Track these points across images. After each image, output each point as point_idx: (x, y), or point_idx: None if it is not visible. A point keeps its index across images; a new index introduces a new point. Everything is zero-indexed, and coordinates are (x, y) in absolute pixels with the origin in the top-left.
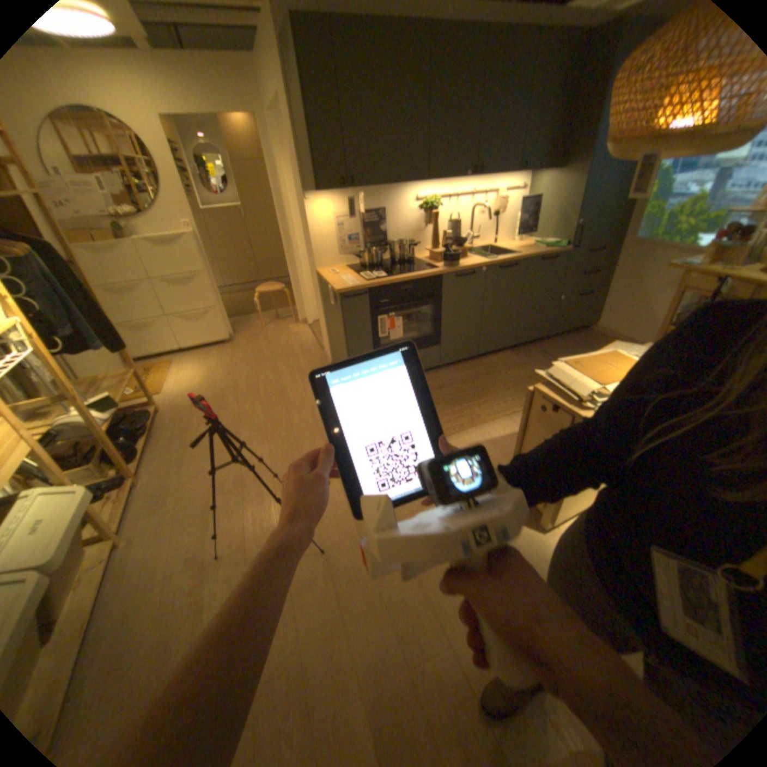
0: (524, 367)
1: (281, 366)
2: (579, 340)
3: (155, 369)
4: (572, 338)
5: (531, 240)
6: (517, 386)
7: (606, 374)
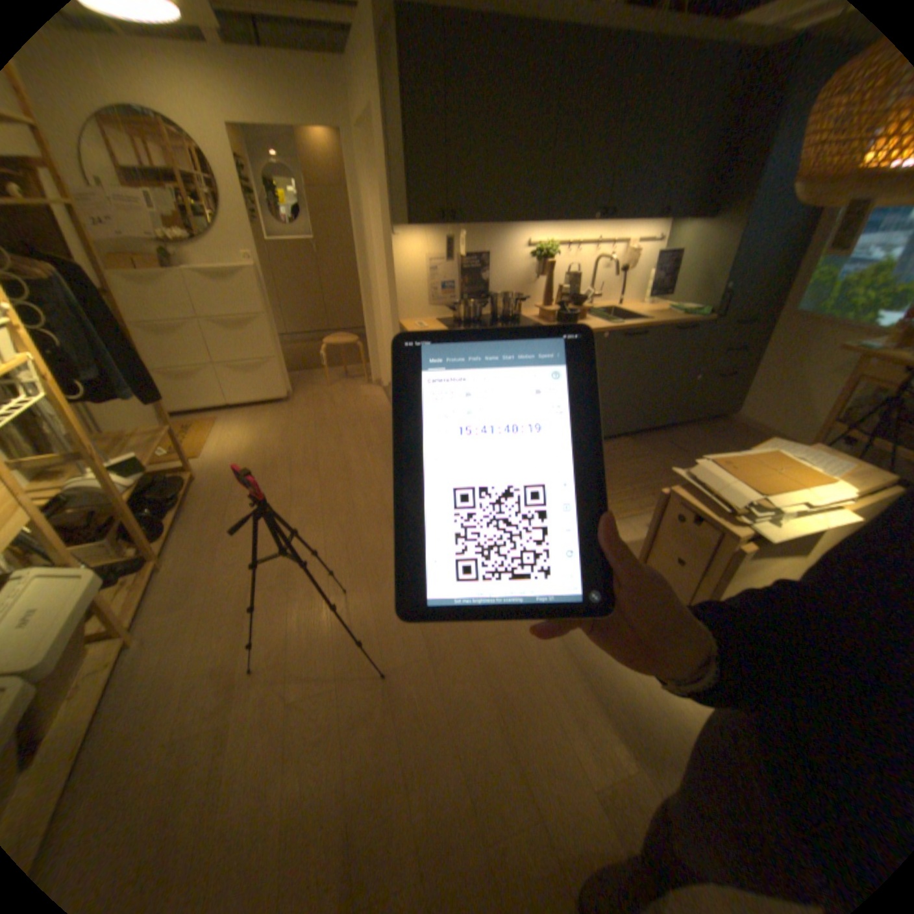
0: (646, 460)
1: (347, 436)
2: (716, 431)
3: (195, 427)
4: (706, 429)
5: (666, 304)
6: (637, 482)
7: (769, 481)
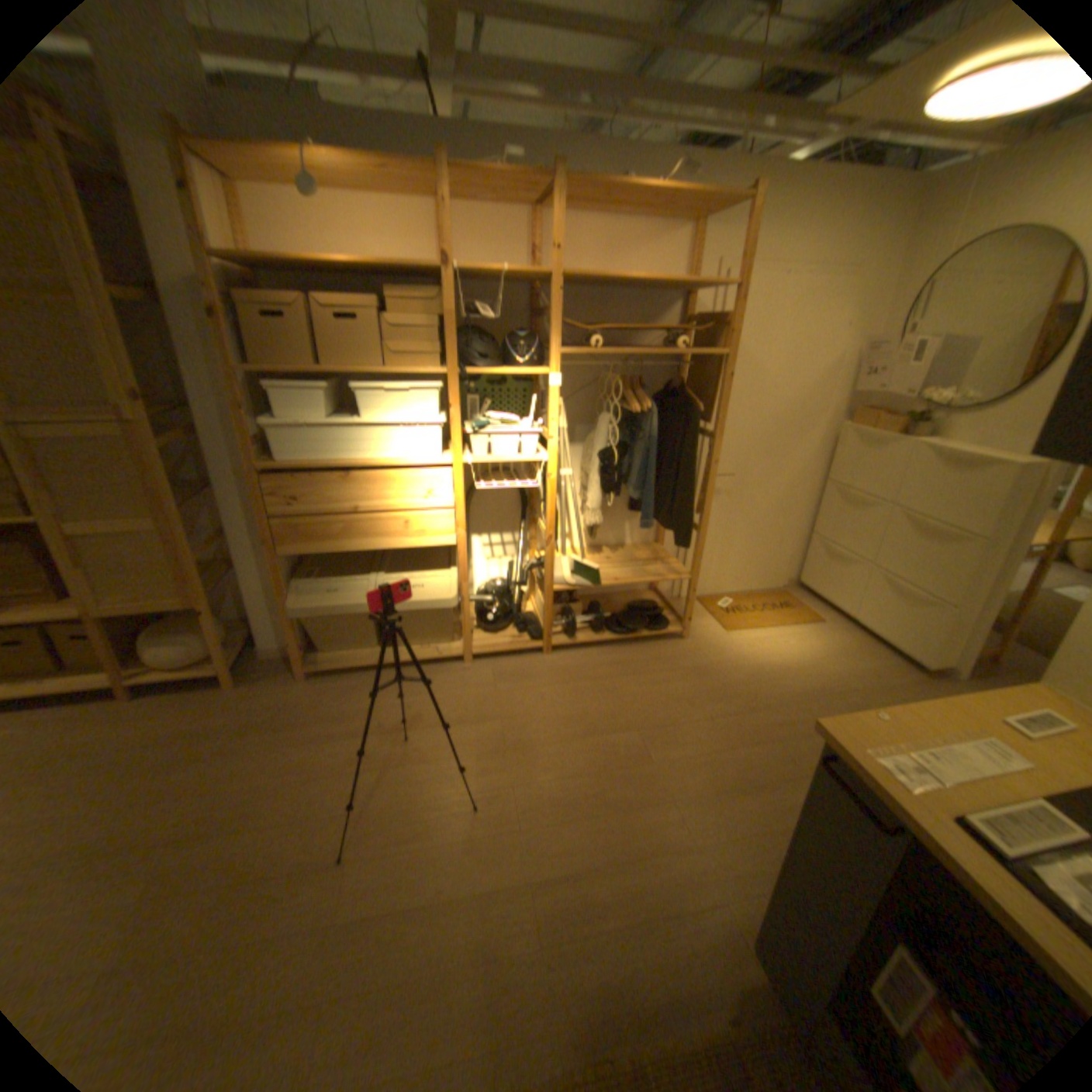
0: None
1: None
2: None
3: (792, 612)
4: None
5: None
6: None
7: None
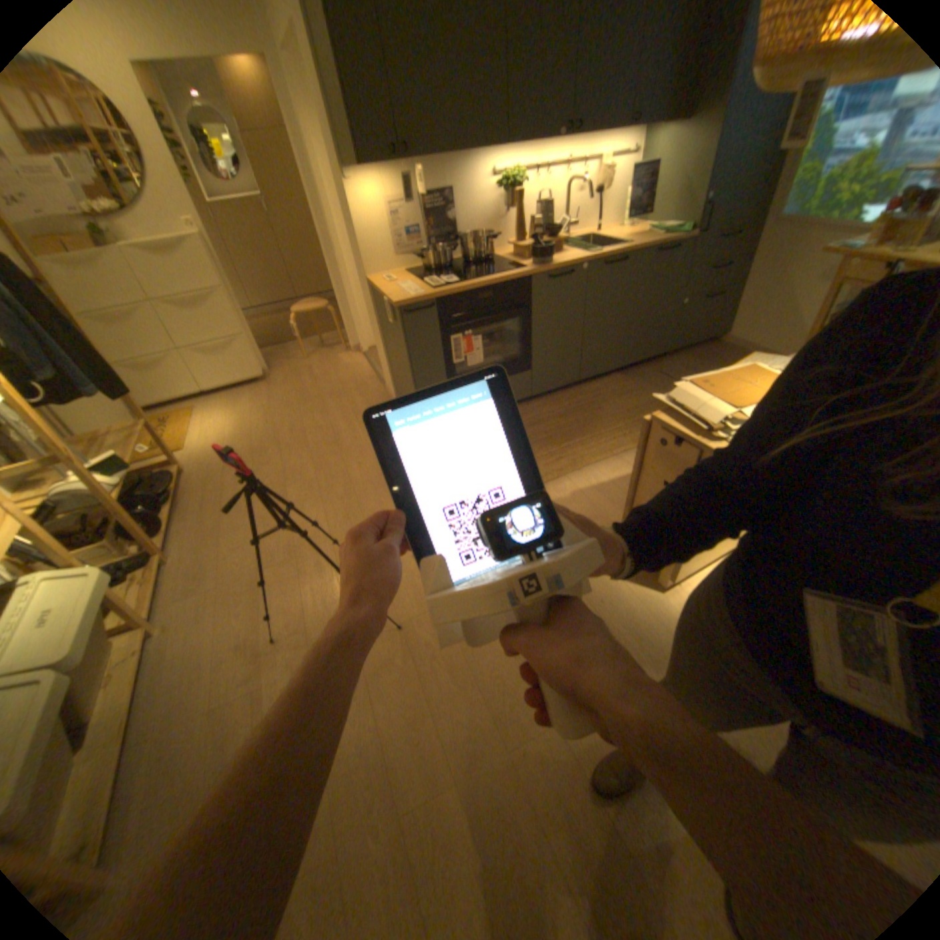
0: (637, 394)
1: (332, 408)
2: (706, 356)
3: (173, 420)
4: (696, 355)
5: (646, 225)
6: (629, 418)
7: (742, 395)
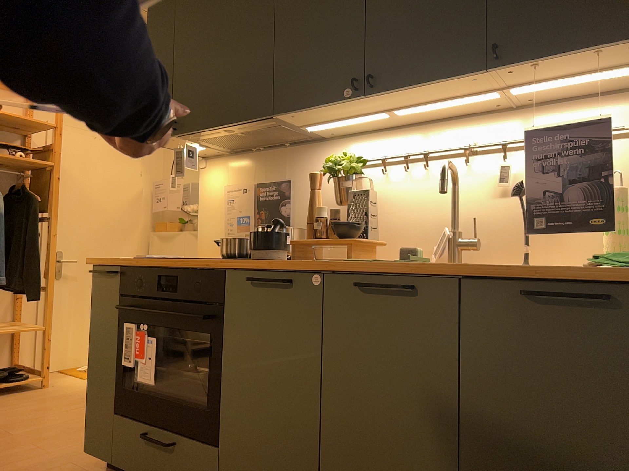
0: None
1: None
2: None
3: None
4: None
5: None
6: None
7: None
